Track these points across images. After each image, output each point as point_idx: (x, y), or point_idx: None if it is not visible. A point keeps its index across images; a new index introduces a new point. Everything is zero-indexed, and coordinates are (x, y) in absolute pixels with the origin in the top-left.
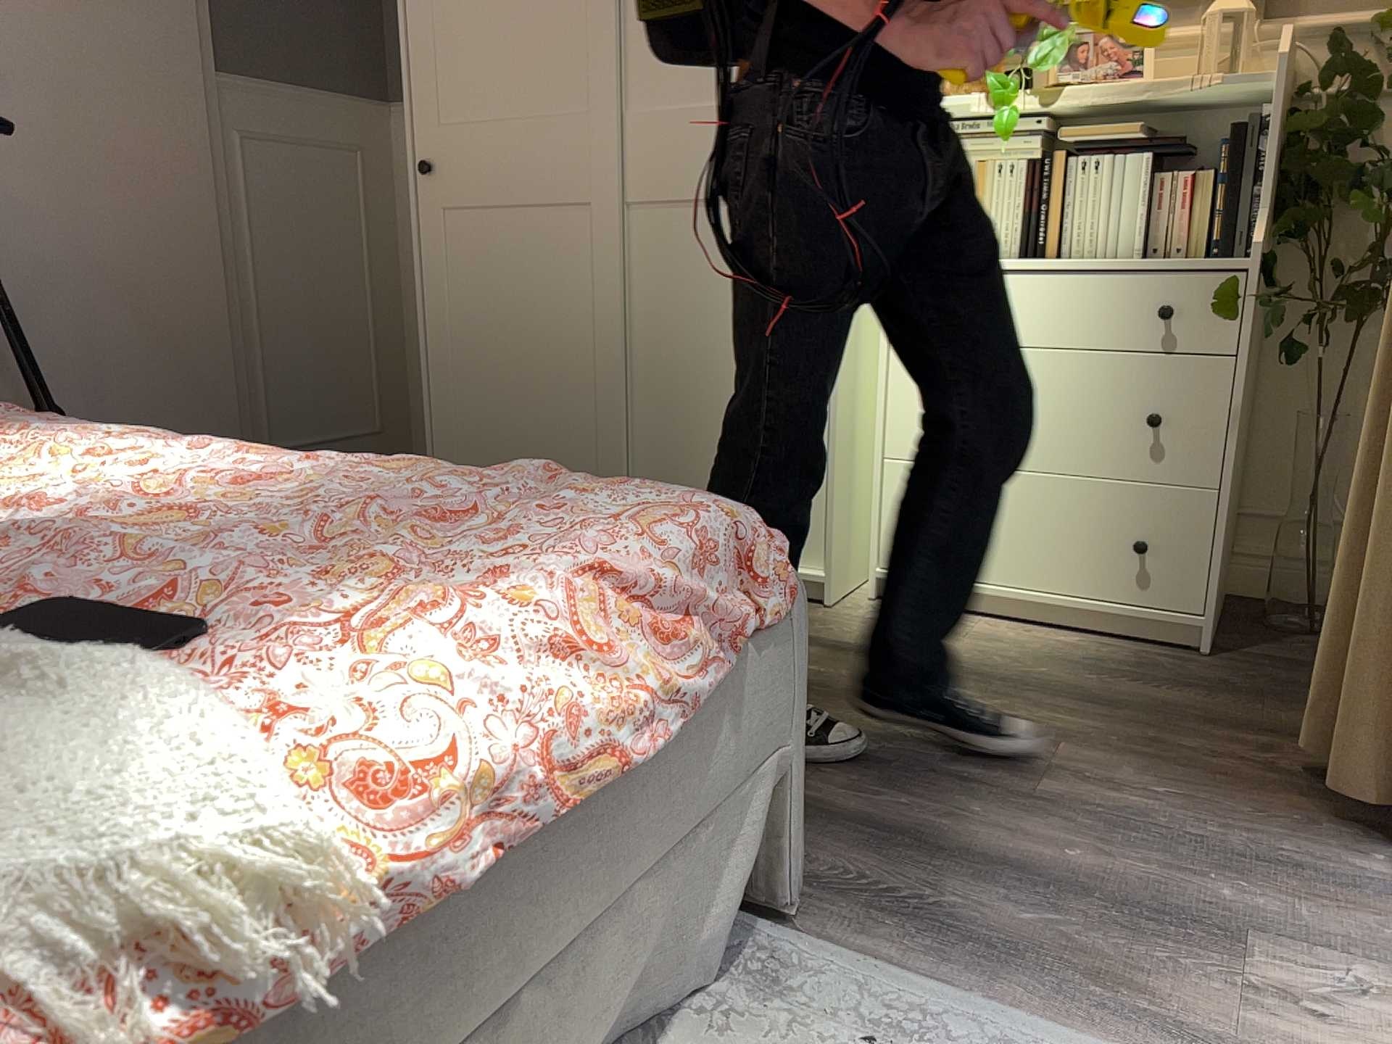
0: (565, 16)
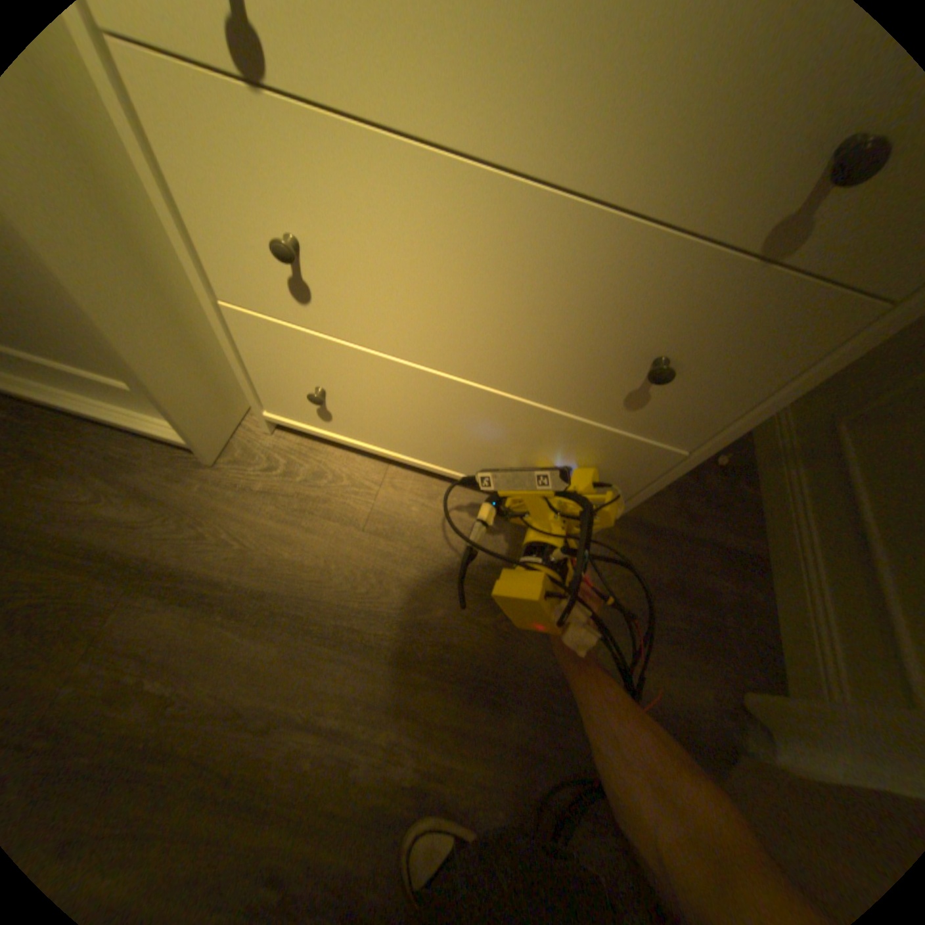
0: None
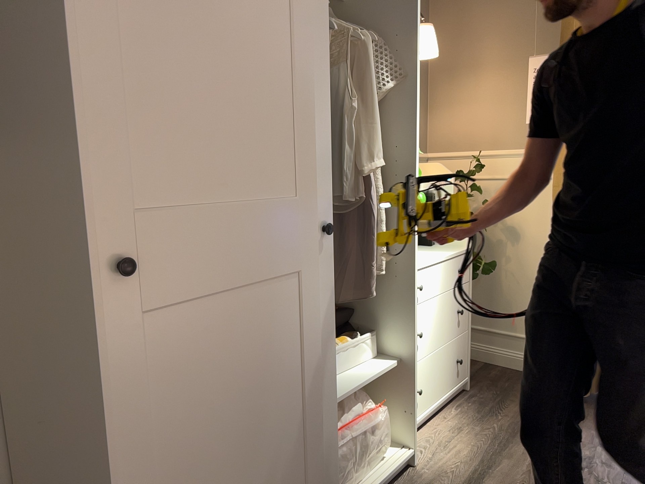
0: (277, 111)
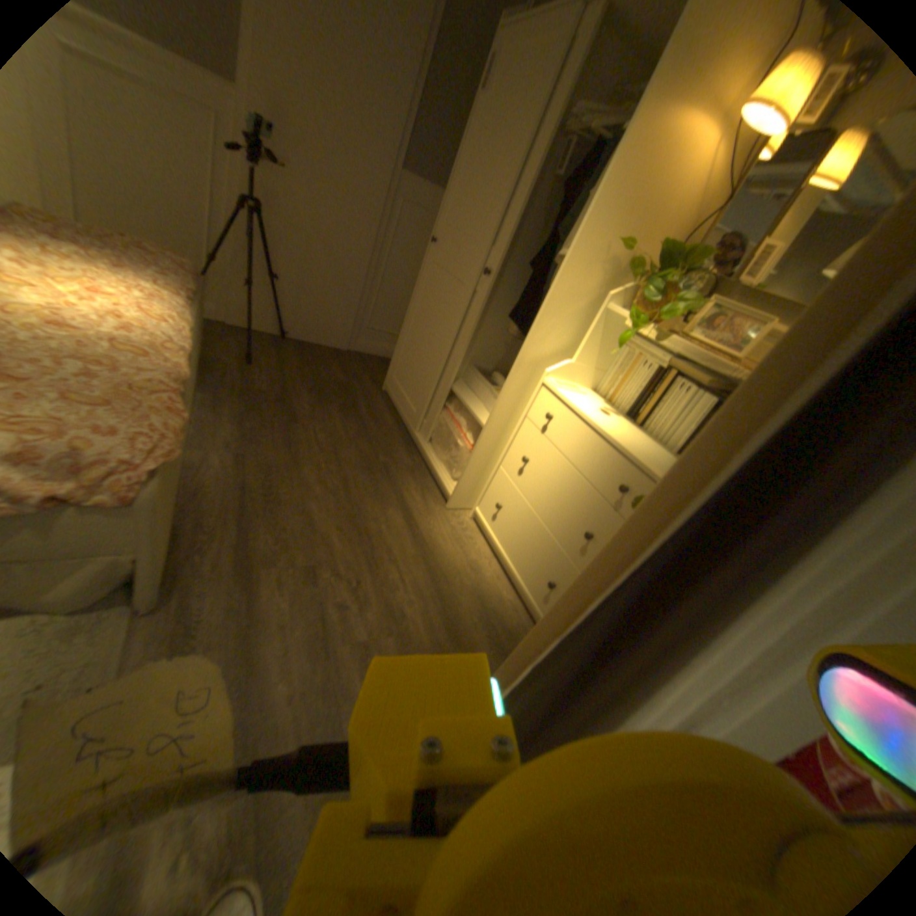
0: (495, 186)
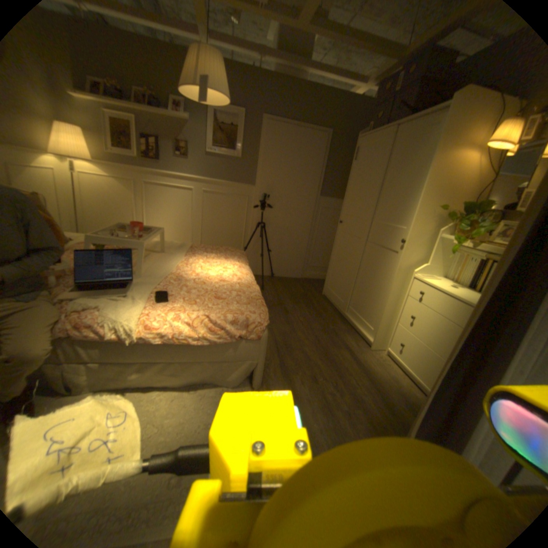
0: (369, 196)
